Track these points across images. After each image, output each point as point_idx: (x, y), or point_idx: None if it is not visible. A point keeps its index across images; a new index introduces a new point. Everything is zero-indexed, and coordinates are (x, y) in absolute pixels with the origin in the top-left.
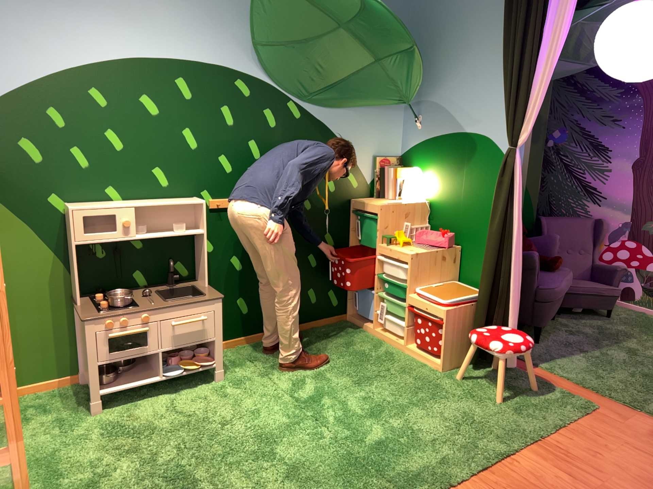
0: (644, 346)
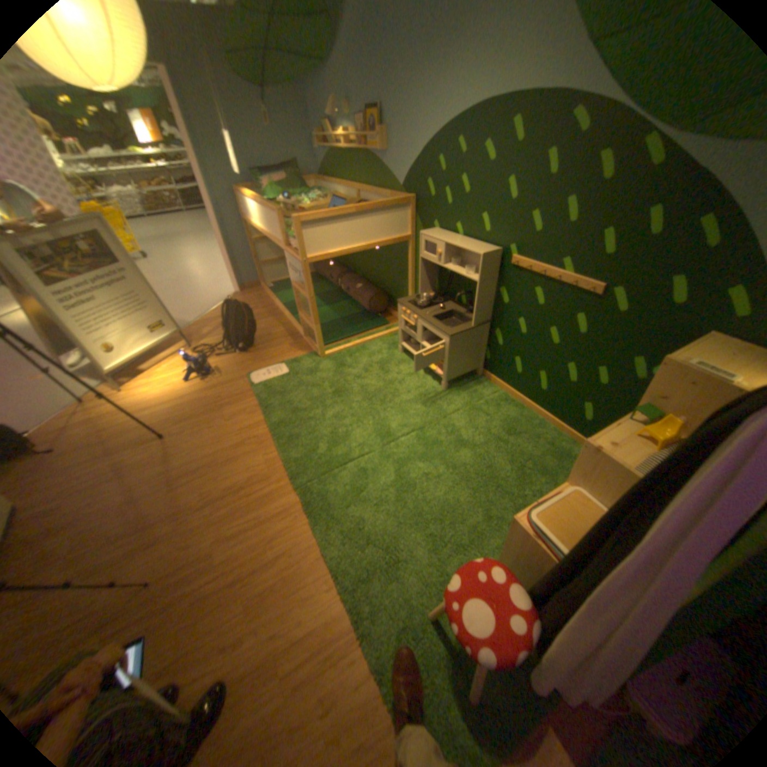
0: None
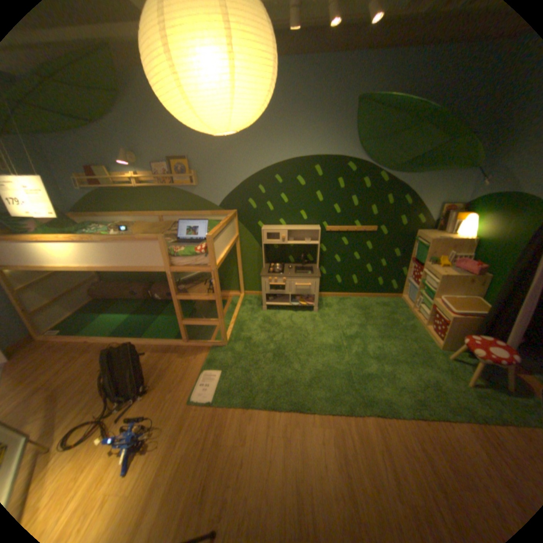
0: None
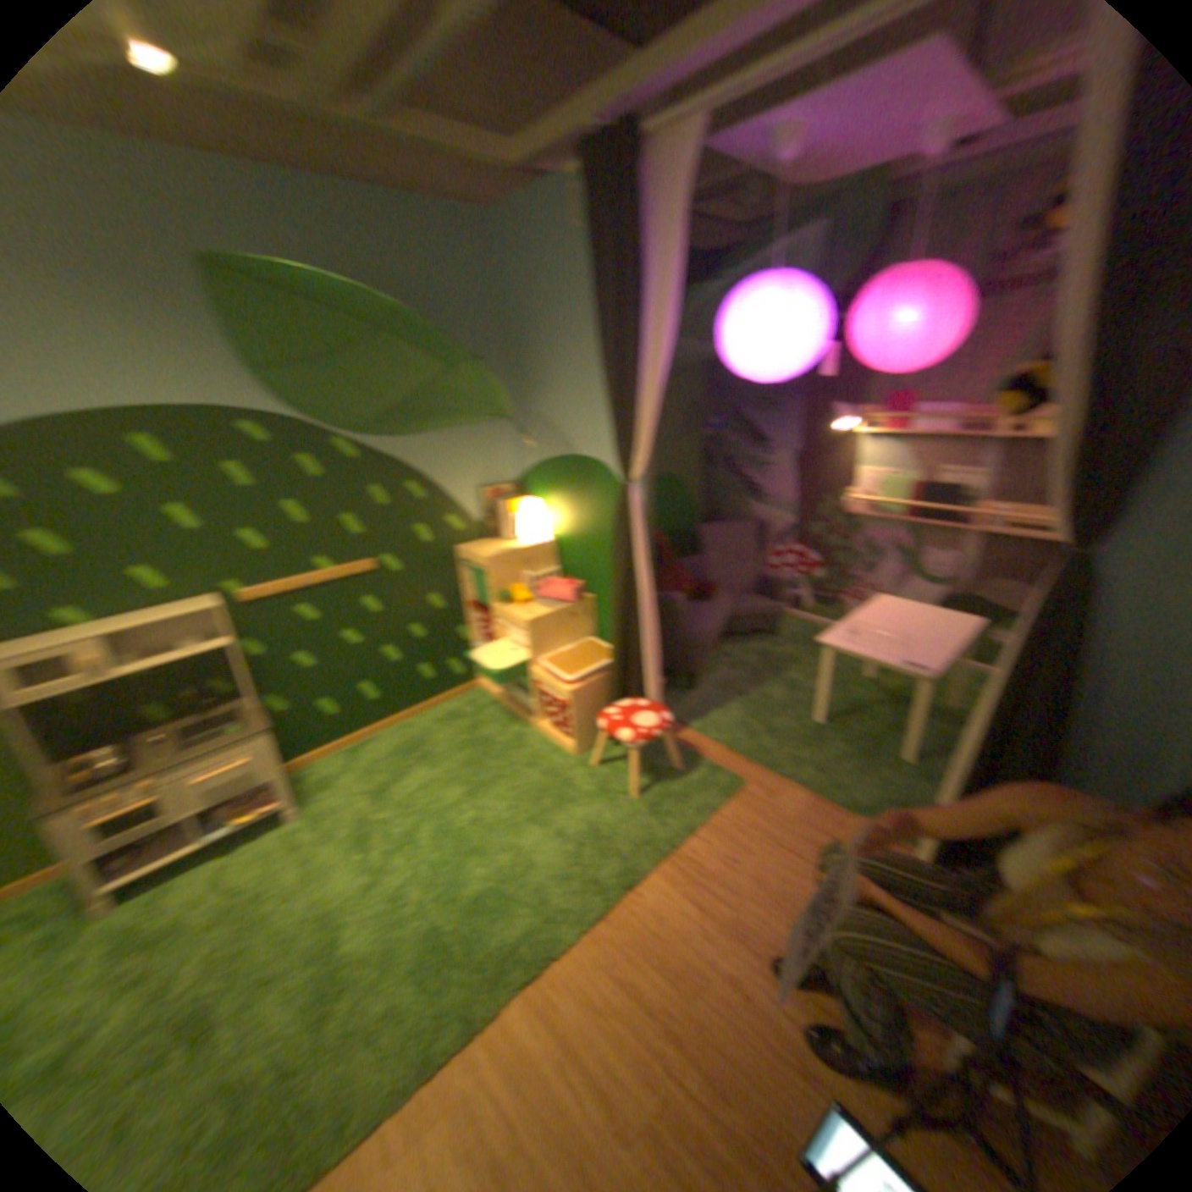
0: (806, 677)
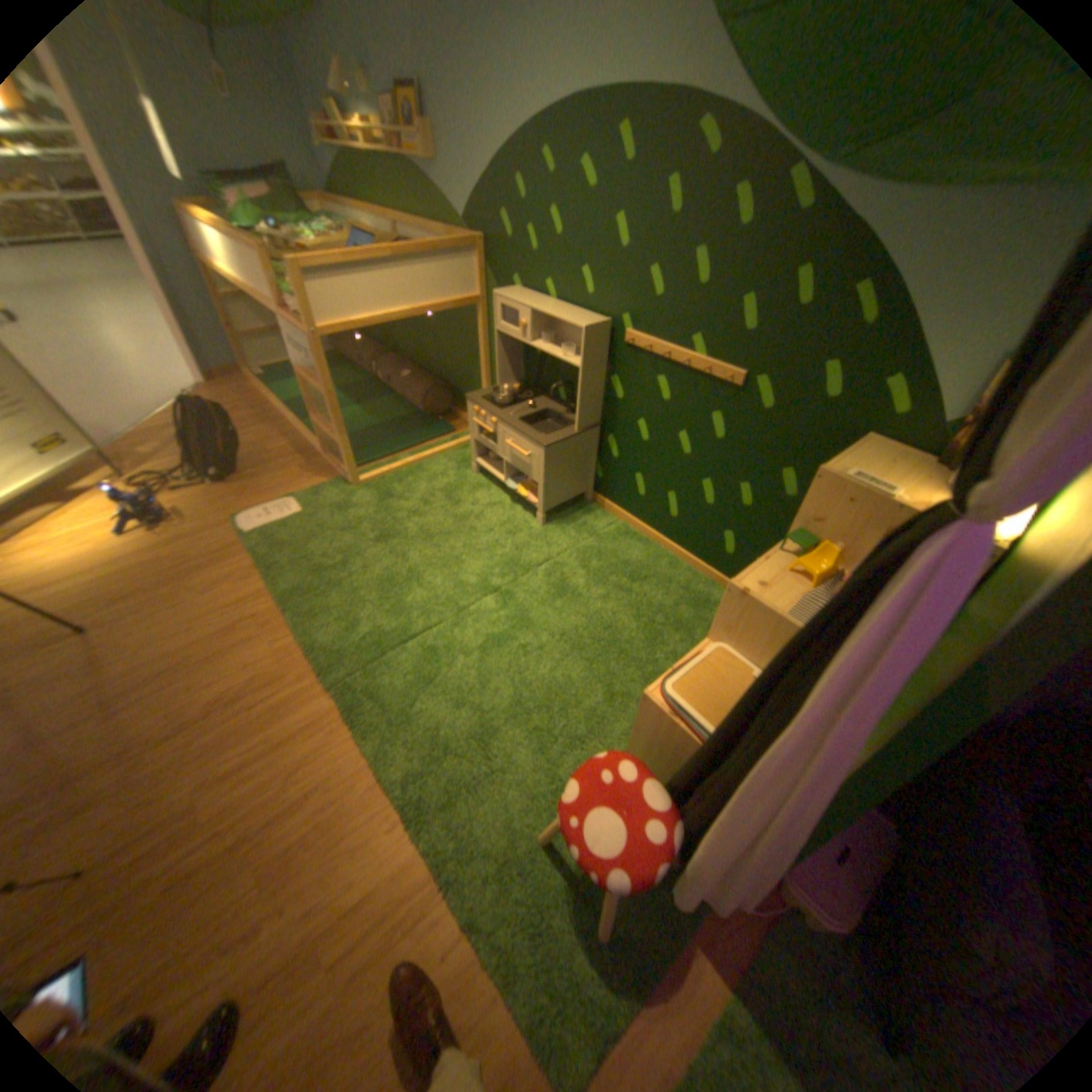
0: None
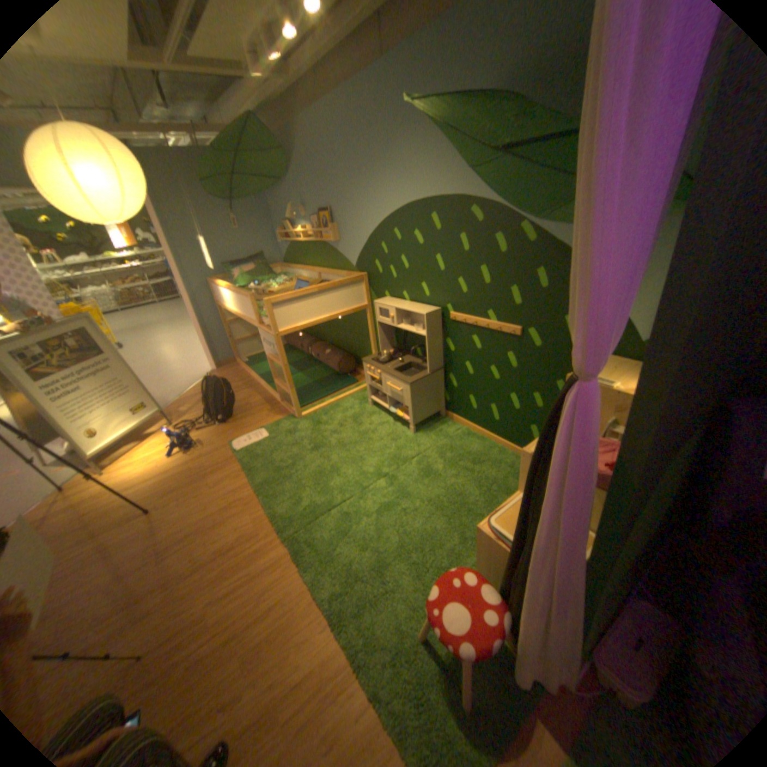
0: None
